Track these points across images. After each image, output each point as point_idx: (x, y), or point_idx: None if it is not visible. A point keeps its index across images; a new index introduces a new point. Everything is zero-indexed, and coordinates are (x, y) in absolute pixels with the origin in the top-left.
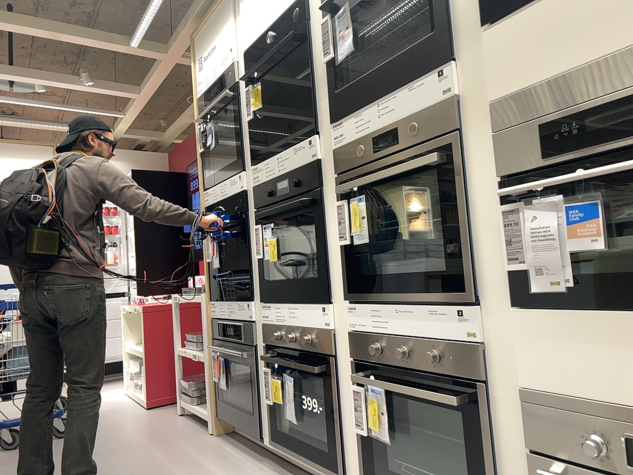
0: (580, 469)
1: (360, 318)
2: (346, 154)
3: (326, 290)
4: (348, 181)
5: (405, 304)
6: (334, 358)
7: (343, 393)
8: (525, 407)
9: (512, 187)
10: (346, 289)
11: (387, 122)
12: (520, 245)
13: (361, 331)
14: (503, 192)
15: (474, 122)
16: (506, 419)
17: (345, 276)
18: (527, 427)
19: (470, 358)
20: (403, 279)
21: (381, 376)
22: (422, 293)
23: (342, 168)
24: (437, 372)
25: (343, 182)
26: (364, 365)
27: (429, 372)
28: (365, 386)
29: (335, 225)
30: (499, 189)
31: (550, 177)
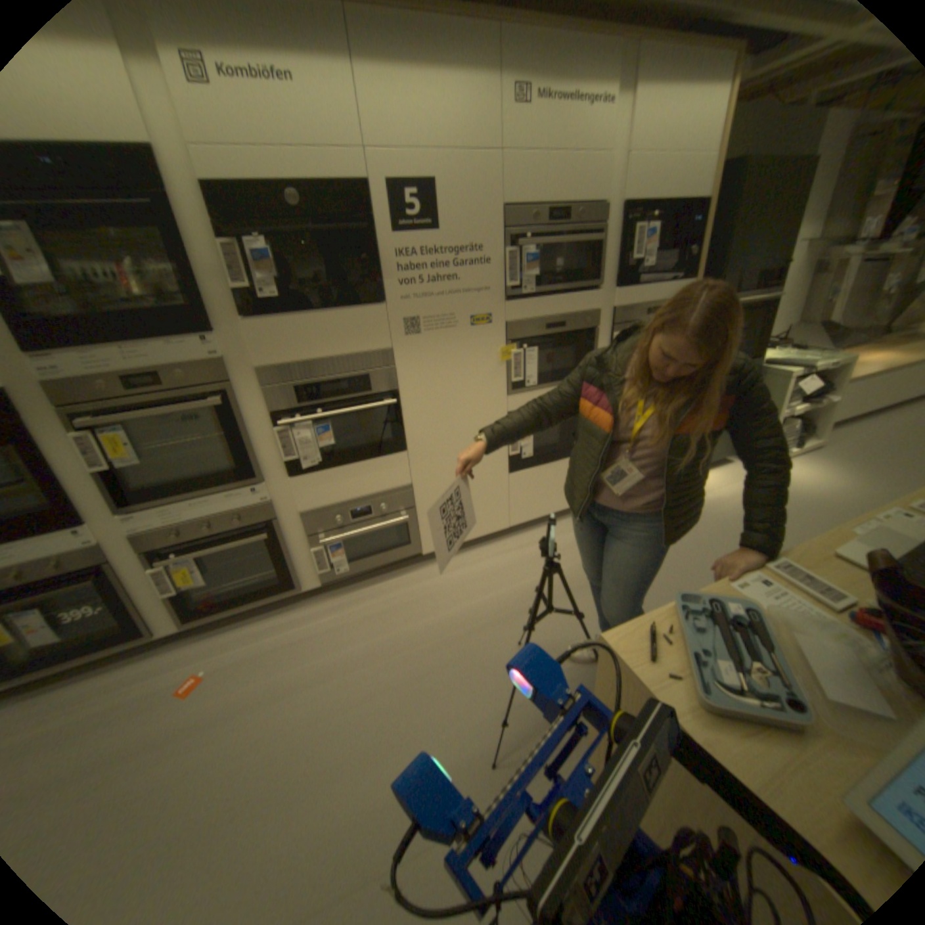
0: (329, 532)
1: (140, 523)
2: (70, 389)
3: (73, 516)
4: (84, 415)
5: (198, 499)
6: (103, 565)
7: (127, 584)
8: (301, 521)
9: (279, 418)
10: (110, 507)
11: (140, 366)
12: (290, 448)
13: (144, 532)
14: (280, 424)
15: (240, 377)
16: (288, 530)
17: (104, 497)
18: (304, 529)
19: (262, 512)
20: (175, 481)
21: (179, 552)
22: (215, 488)
23: (68, 403)
24: (237, 528)
25: (75, 417)
26: (148, 554)
27: (229, 531)
28: (161, 566)
29: (66, 456)
30: (268, 419)
31: (302, 414)
